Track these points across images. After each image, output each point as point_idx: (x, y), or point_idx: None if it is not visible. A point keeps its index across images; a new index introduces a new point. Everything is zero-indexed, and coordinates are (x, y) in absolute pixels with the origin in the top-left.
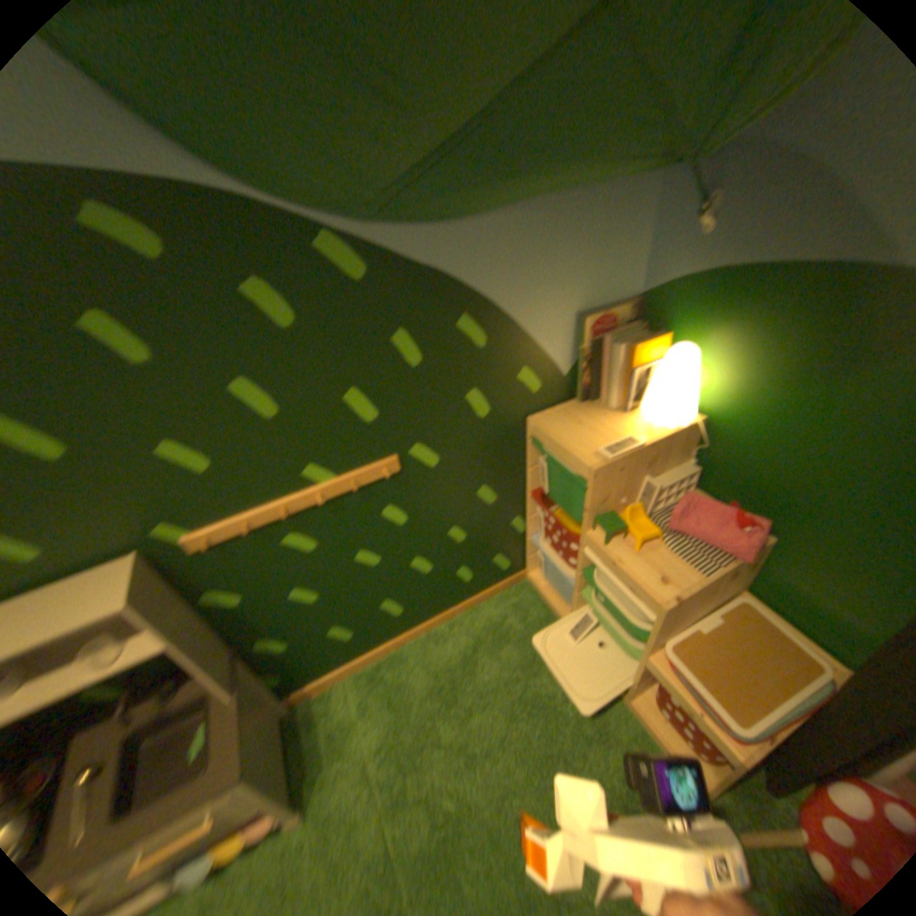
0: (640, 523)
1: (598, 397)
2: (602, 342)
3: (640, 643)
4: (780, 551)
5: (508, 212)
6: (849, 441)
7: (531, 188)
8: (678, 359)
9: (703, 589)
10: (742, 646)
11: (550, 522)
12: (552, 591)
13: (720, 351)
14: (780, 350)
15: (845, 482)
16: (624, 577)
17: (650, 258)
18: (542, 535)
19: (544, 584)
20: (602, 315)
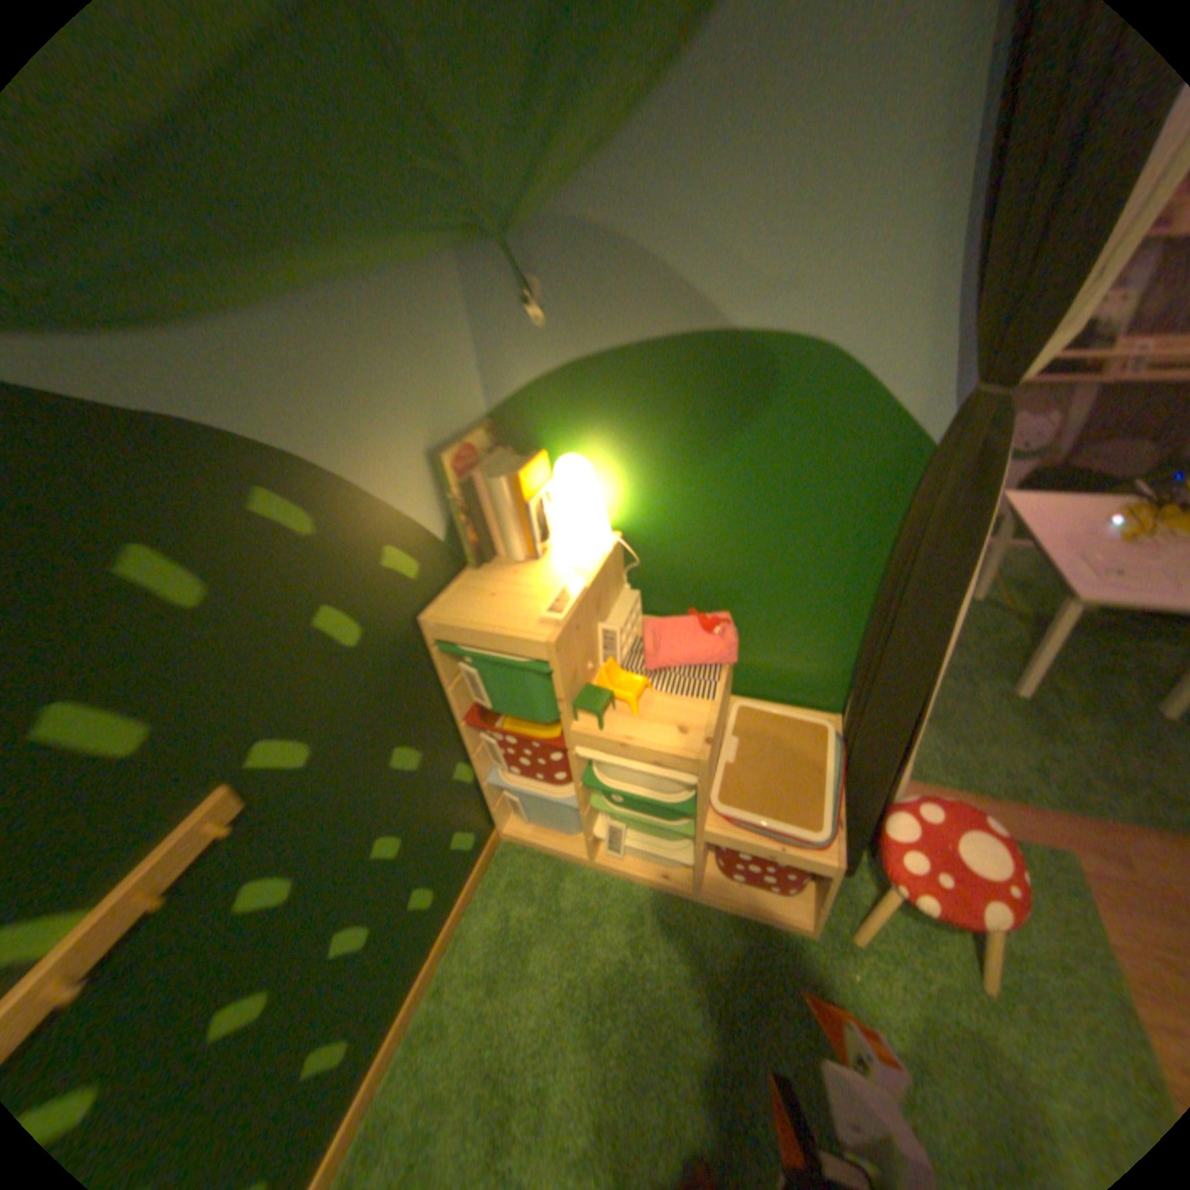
0: (618, 681)
1: (496, 555)
2: (473, 483)
3: (684, 819)
4: (740, 638)
5: (274, 311)
6: (754, 505)
7: (303, 270)
8: (573, 476)
9: (718, 714)
10: (764, 751)
11: (513, 743)
12: (545, 832)
13: (605, 455)
14: (663, 437)
15: (766, 545)
16: (642, 754)
17: (482, 369)
18: (505, 768)
19: (529, 831)
20: (459, 448)
